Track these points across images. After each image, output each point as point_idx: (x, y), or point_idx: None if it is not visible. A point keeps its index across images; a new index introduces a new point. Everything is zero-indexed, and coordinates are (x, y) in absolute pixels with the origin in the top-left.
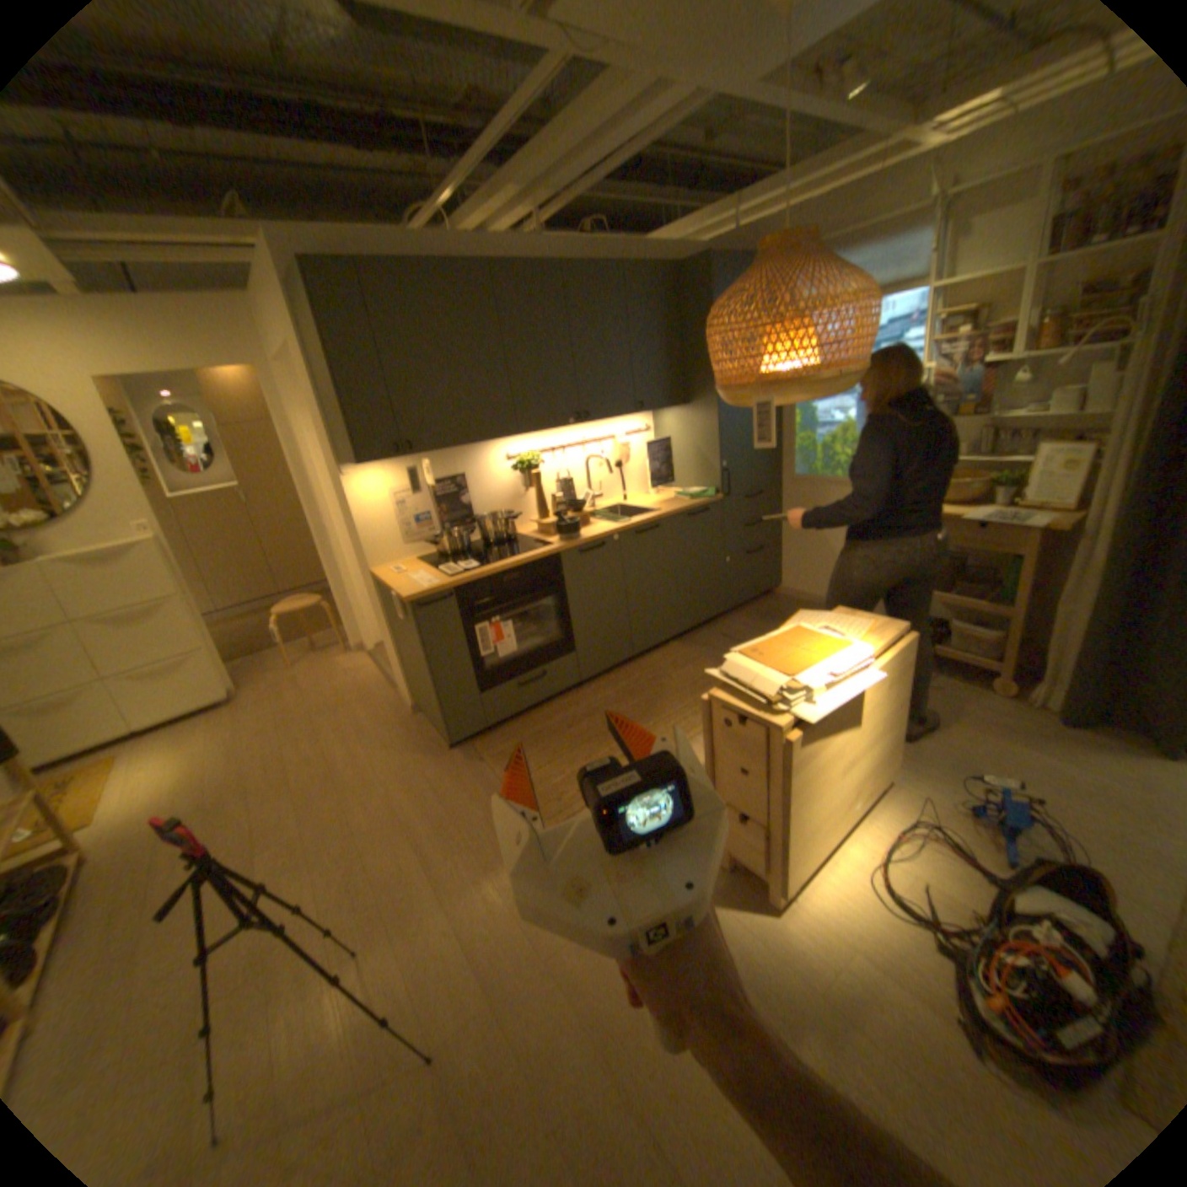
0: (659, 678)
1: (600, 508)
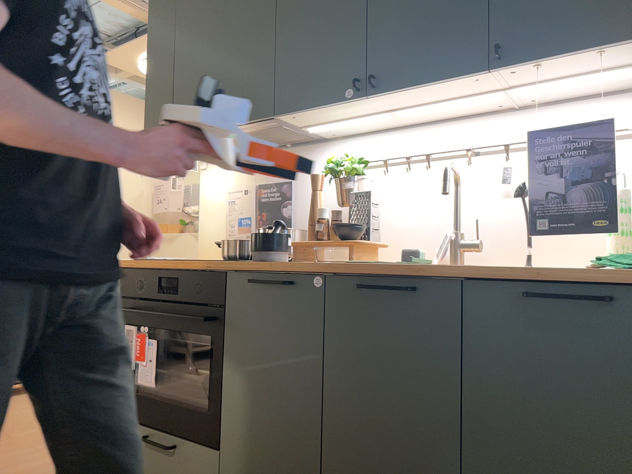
0: None
1: None
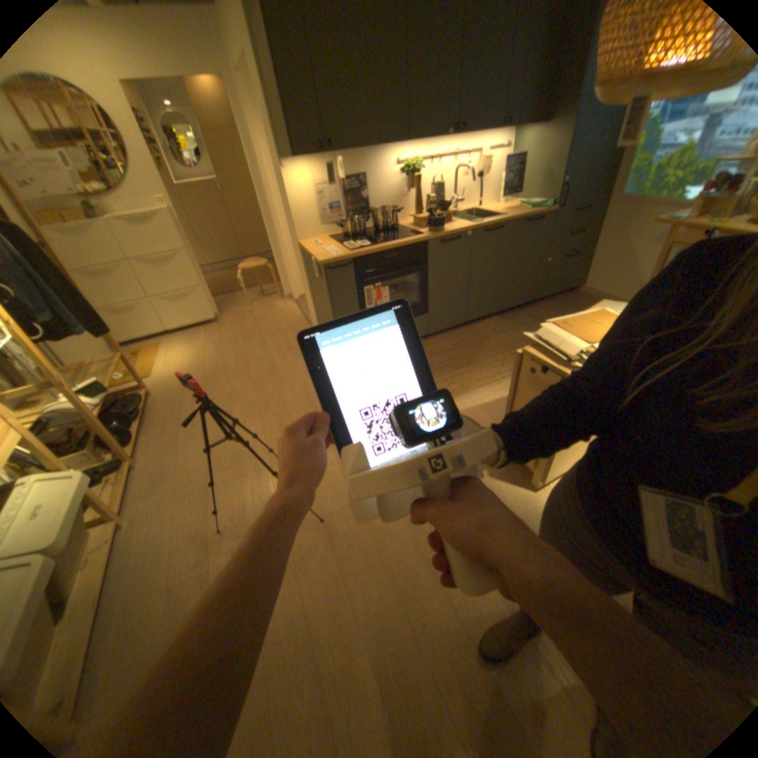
0: (481, 339)
1: (460, 210)
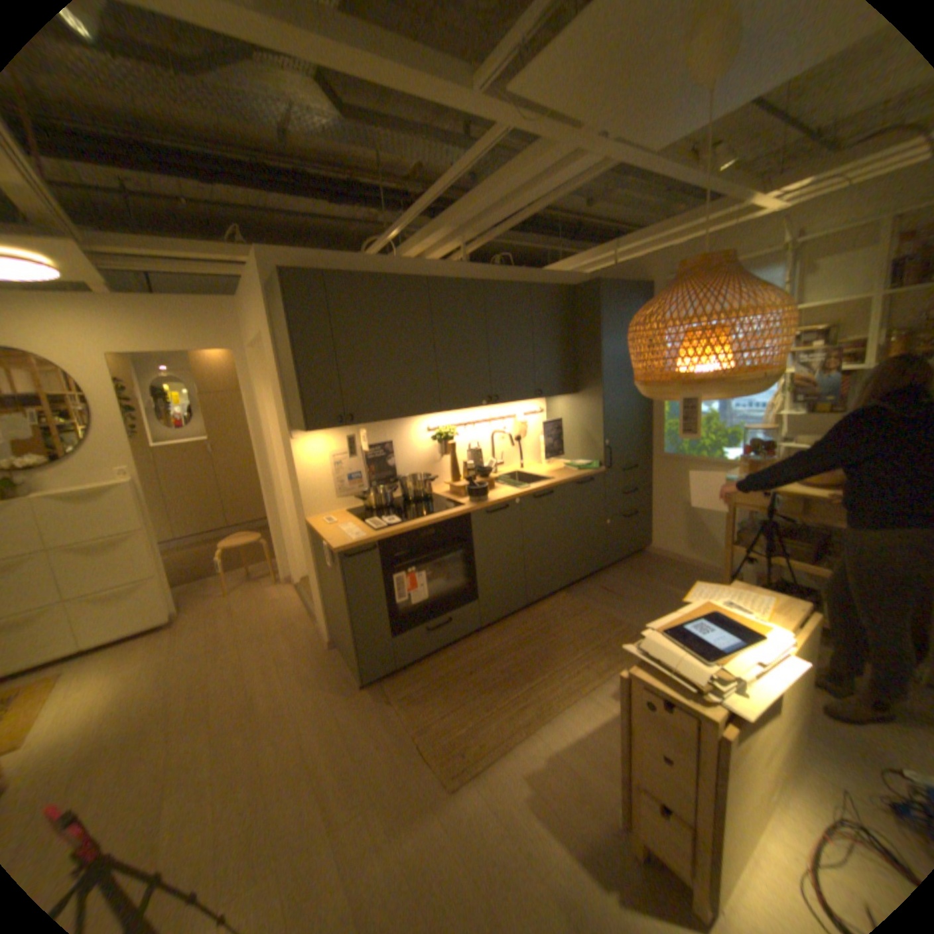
0: (551, 627)
1: (501, 472)
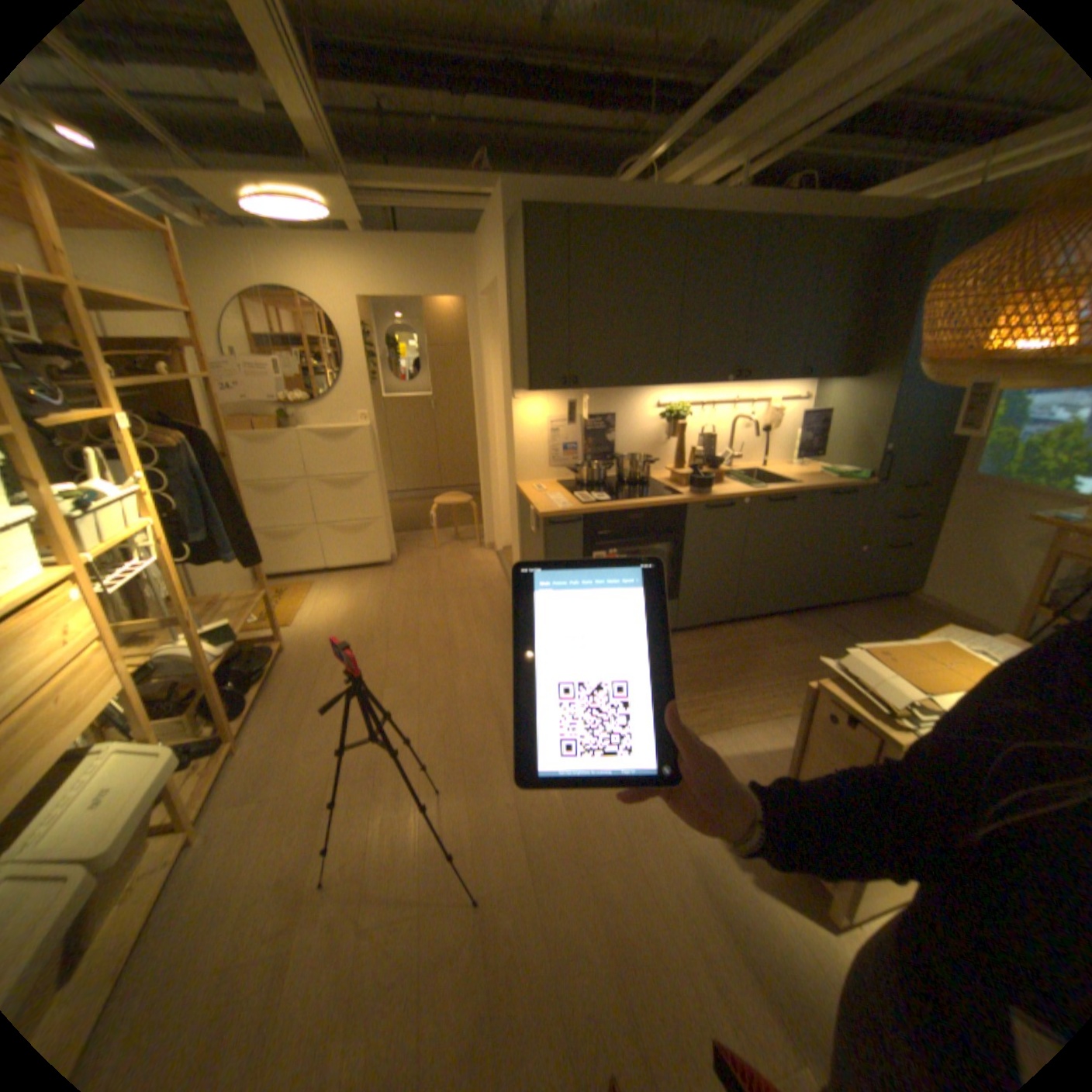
0: (756, 648)
1: (736, 467)
